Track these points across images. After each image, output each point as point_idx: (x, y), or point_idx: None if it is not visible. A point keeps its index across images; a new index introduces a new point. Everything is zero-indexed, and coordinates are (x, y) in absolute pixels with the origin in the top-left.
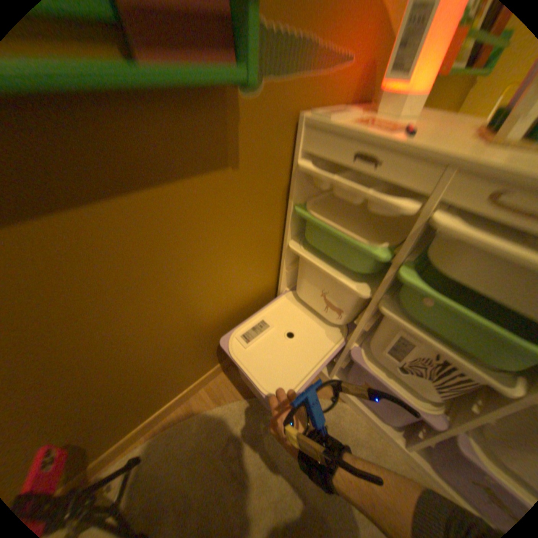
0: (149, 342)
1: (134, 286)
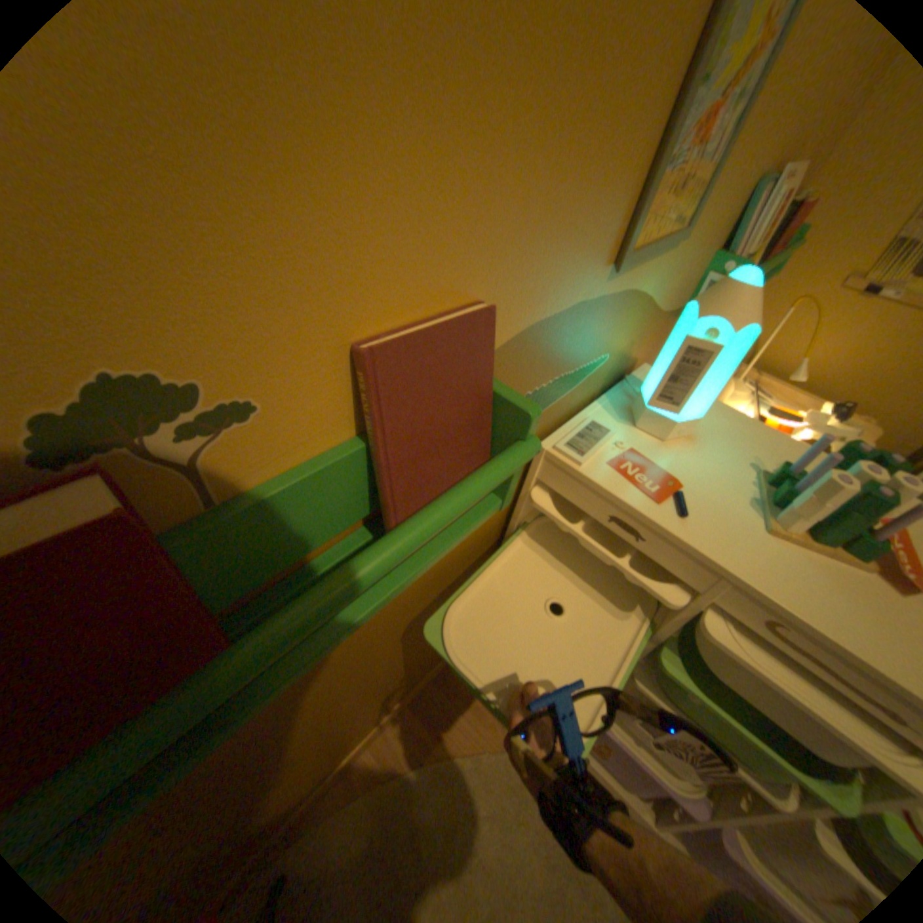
0: (318, 737)
1: (318, 696)
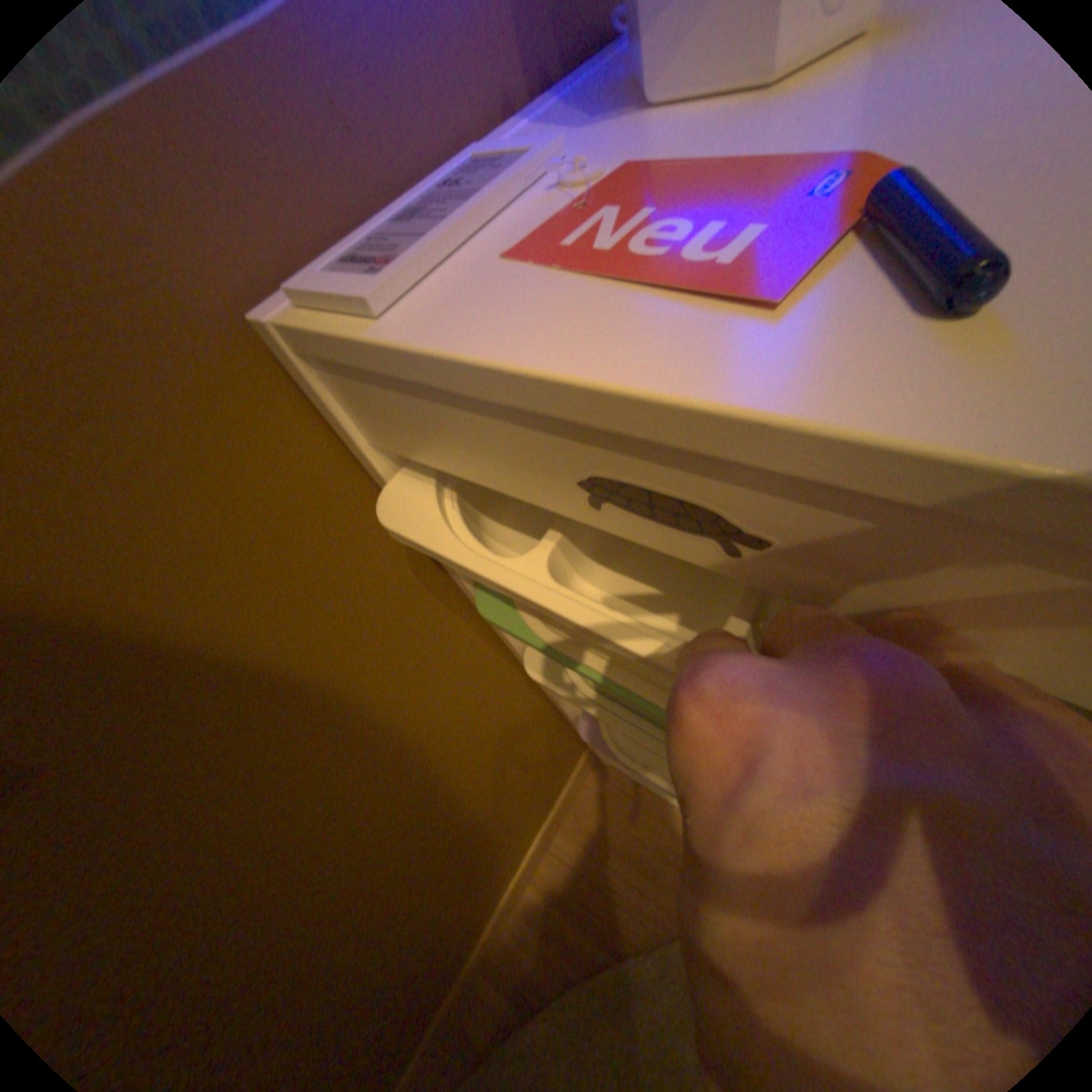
0: None
1: None
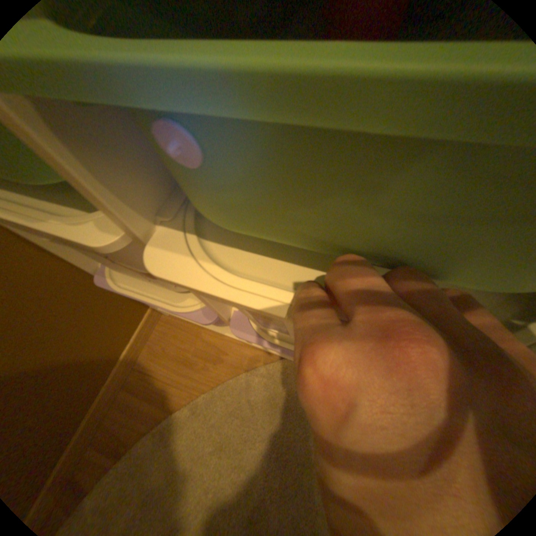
0: None
1: None
